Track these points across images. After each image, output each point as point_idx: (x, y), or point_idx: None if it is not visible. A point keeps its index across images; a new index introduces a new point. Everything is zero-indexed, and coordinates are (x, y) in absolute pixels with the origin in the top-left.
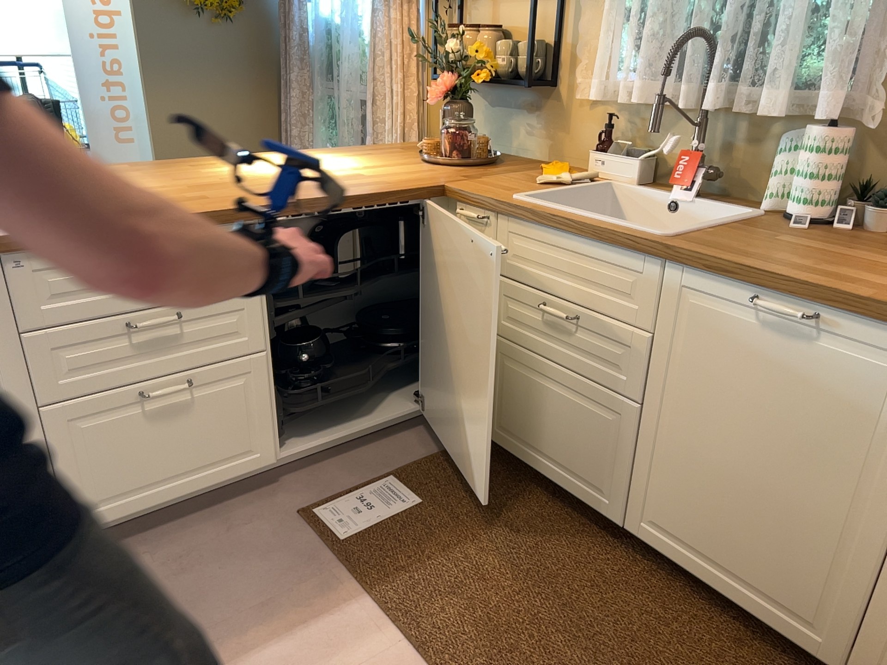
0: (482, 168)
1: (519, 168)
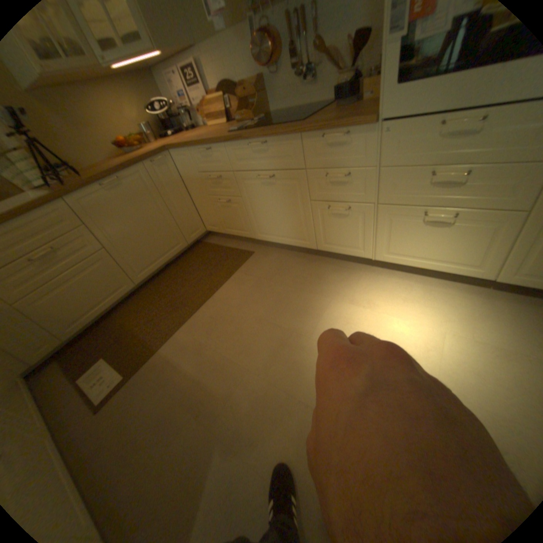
0: None
1: None
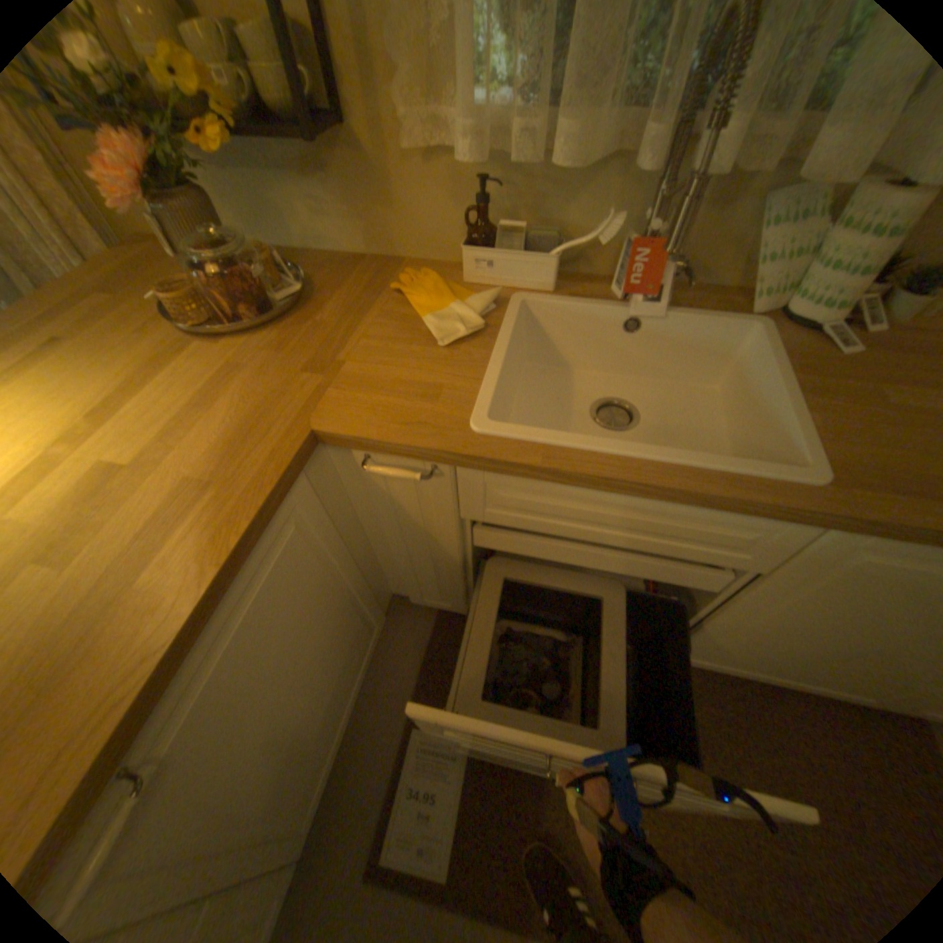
0: (305, 317)
1: (357, 293)
